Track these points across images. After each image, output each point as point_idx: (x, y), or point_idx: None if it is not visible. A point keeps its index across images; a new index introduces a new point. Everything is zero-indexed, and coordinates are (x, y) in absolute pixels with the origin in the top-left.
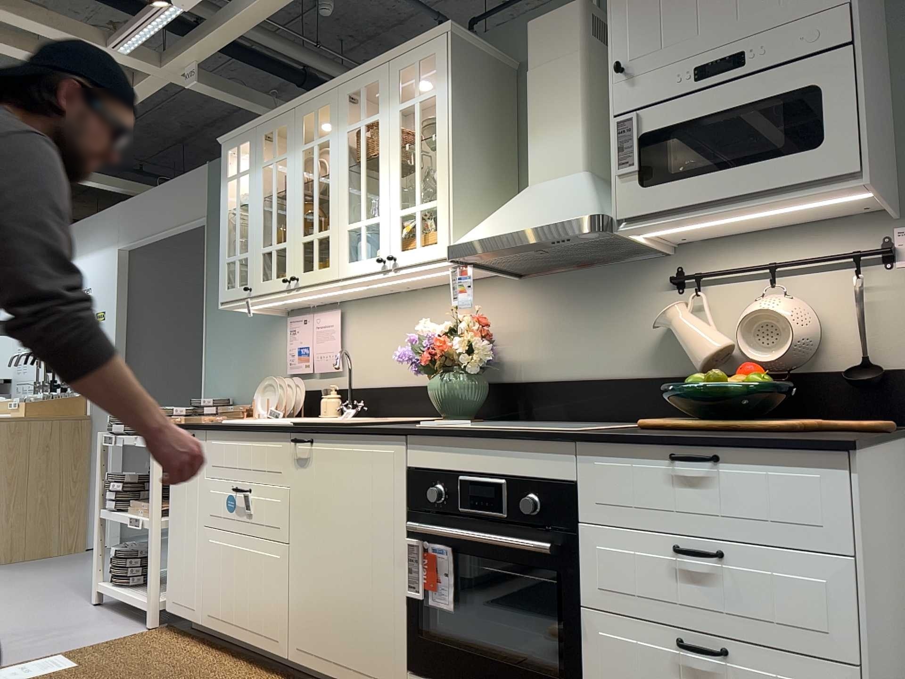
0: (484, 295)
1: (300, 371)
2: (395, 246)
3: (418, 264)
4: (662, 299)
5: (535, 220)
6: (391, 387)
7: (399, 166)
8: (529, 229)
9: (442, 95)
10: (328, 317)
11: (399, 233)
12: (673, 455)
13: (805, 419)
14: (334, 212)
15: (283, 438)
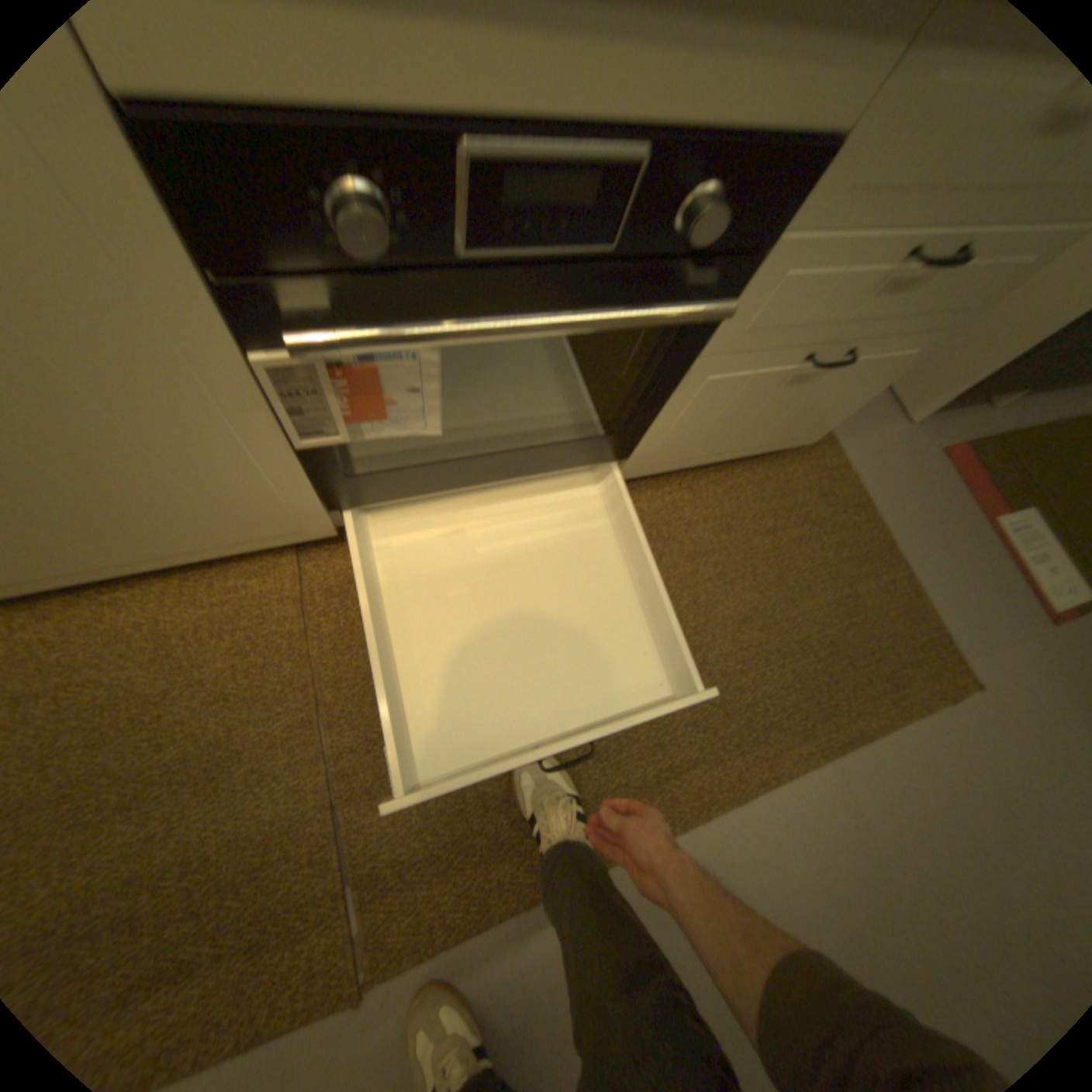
0: None
1: None
2: None
3: None
4: None
5: None
6: None
7: None
8: None
9: None
10: None
11: None
12: None
13: None
14: None
15: None
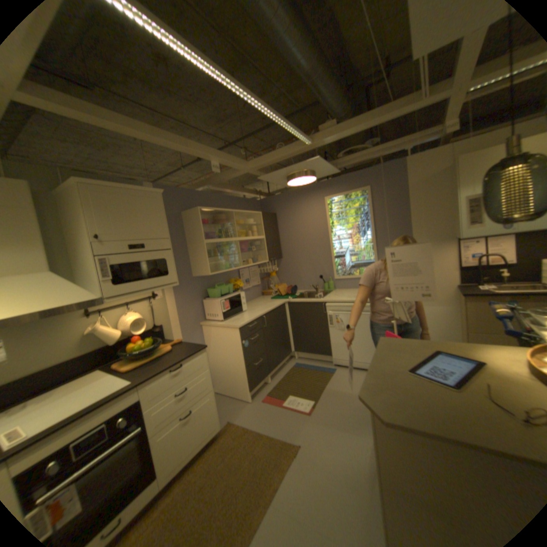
0: None
1: None
2: None
3: None
4: (80, 322)
5: (55, 302)
6: None
7: None
8: (59, 307)
9: None
10: None
11: None
12: (170, 371)
13: (158, 346)
14: None
15: None
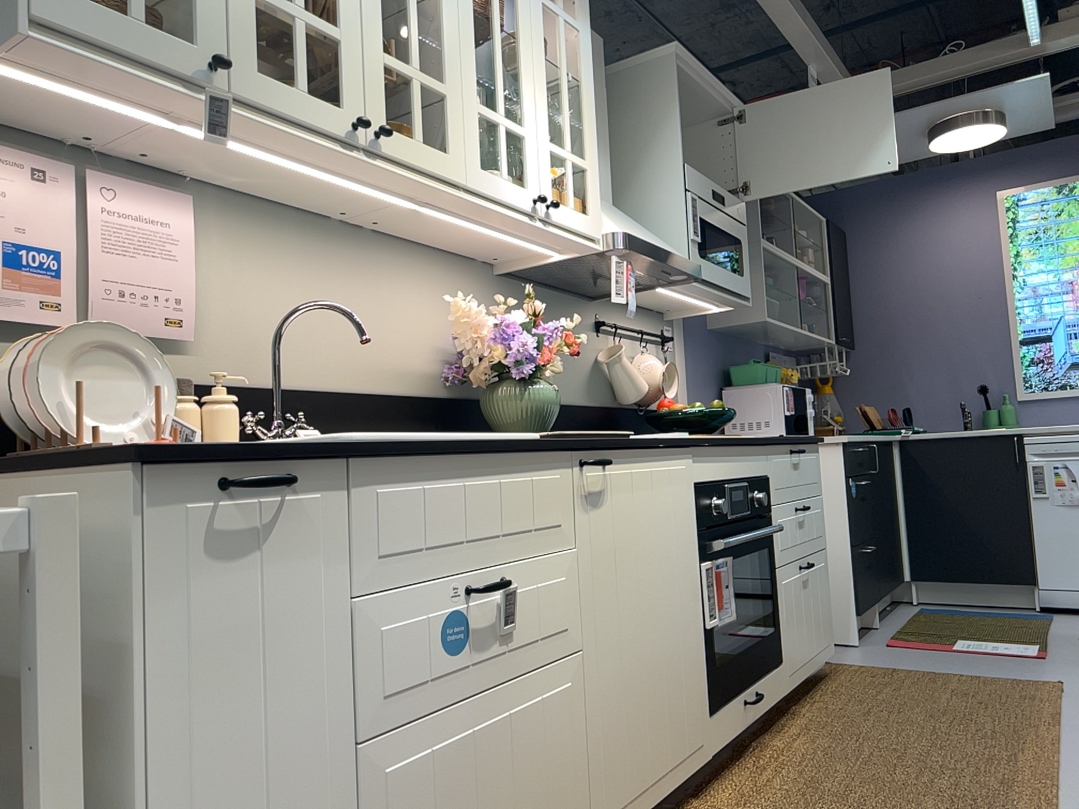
0: (461, 280)
1: (10, 316)
2: (548, 190)
3: (567, 230)
4: (592, 338)
5: (664, 246)
6: (325, 391)
7: (546, 81)
8: (674, 254)
9: (588, 42)
10: (155, 200)
11: (552, 174)
12: (792, 450)
13: None
14: (455, 63)
15: (562, 462)
